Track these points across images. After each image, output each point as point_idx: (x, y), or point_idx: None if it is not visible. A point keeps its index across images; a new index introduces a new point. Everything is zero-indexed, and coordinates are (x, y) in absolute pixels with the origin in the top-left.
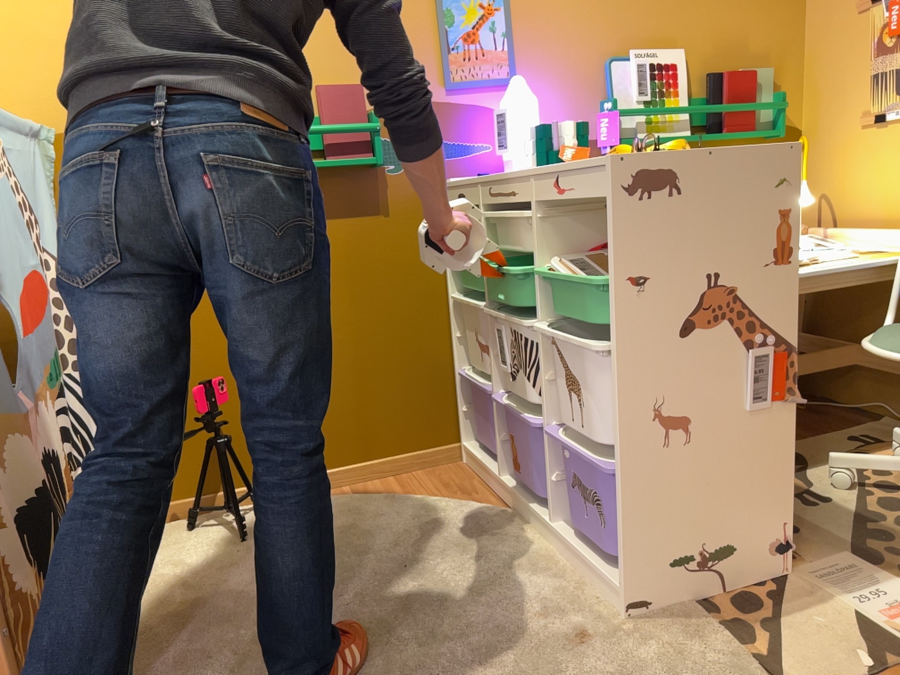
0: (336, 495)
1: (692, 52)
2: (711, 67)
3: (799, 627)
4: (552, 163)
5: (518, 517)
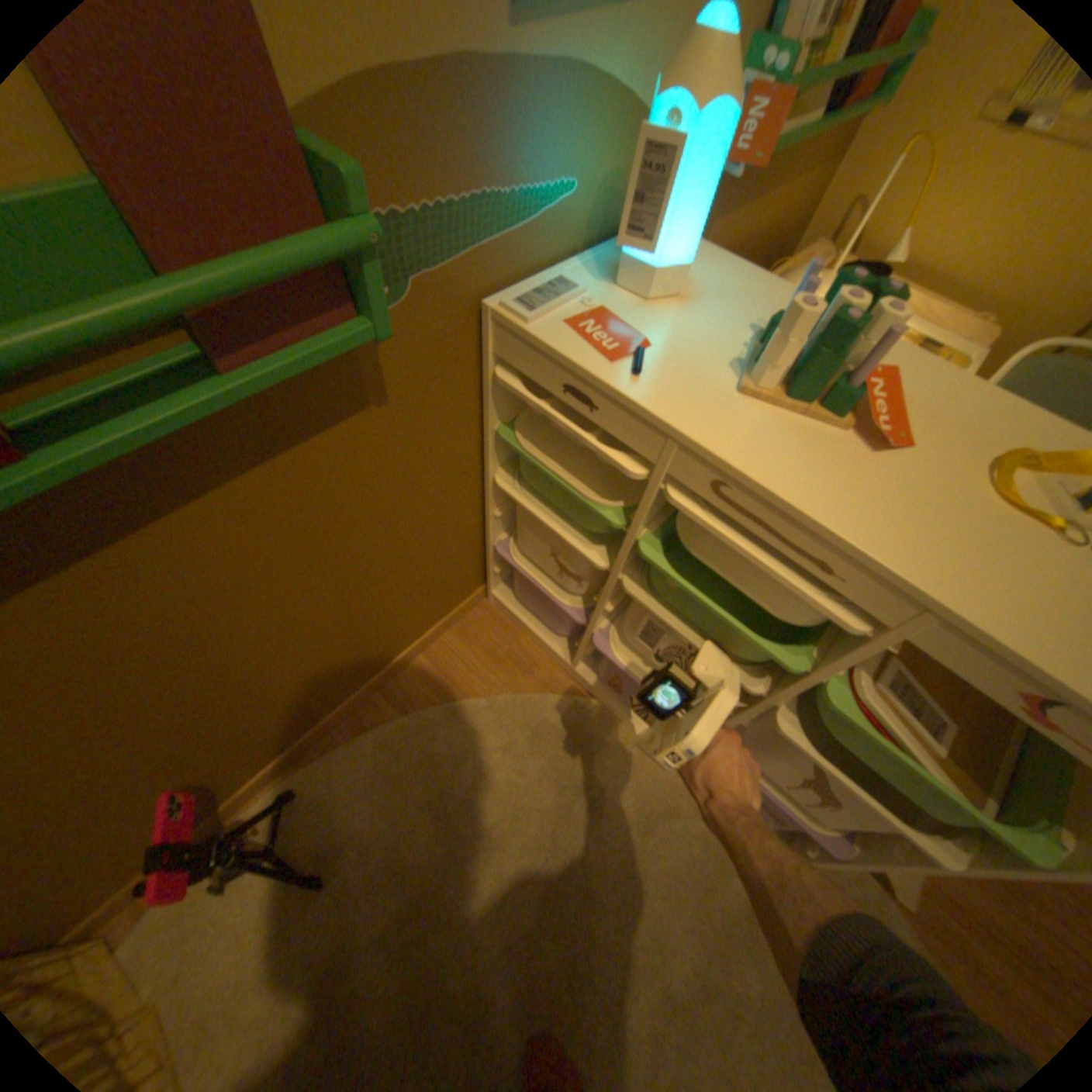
0: (378, 720)
1: None
2: None
3: None
4: (843, 414)
5: (608, 712)
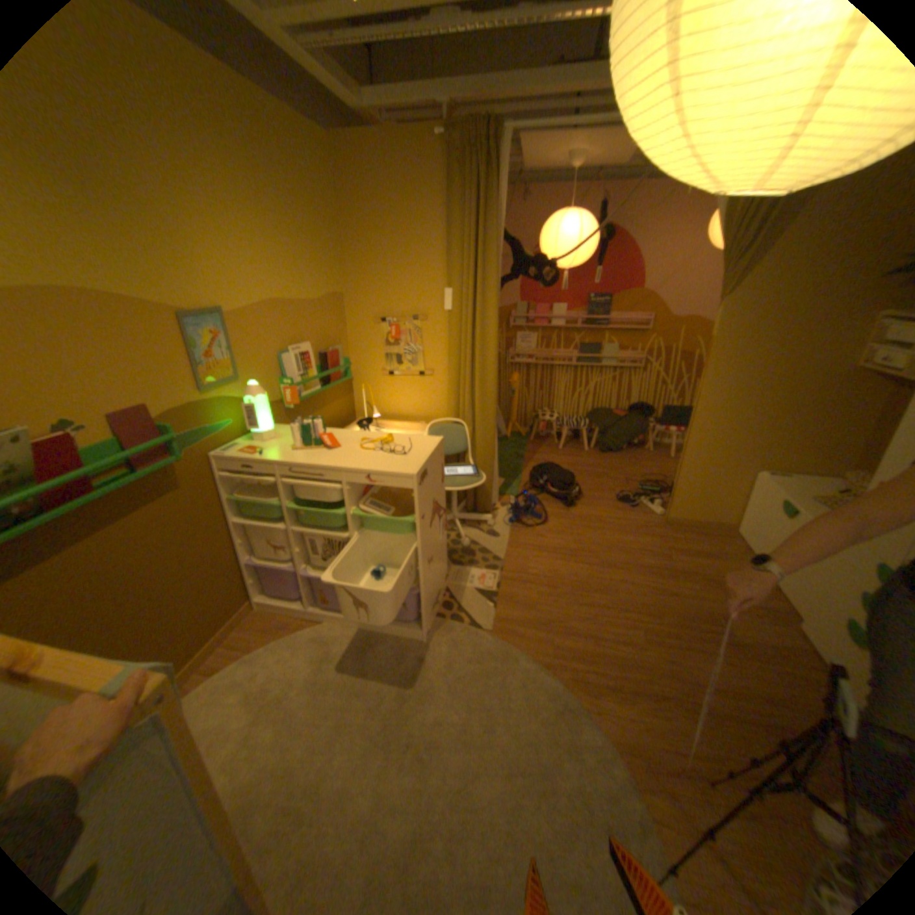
0: (197, 686)
1: (311, 342)
2: (319, 349)
3: (466, 603)
4: (319, 446)
5: (331, 625)
